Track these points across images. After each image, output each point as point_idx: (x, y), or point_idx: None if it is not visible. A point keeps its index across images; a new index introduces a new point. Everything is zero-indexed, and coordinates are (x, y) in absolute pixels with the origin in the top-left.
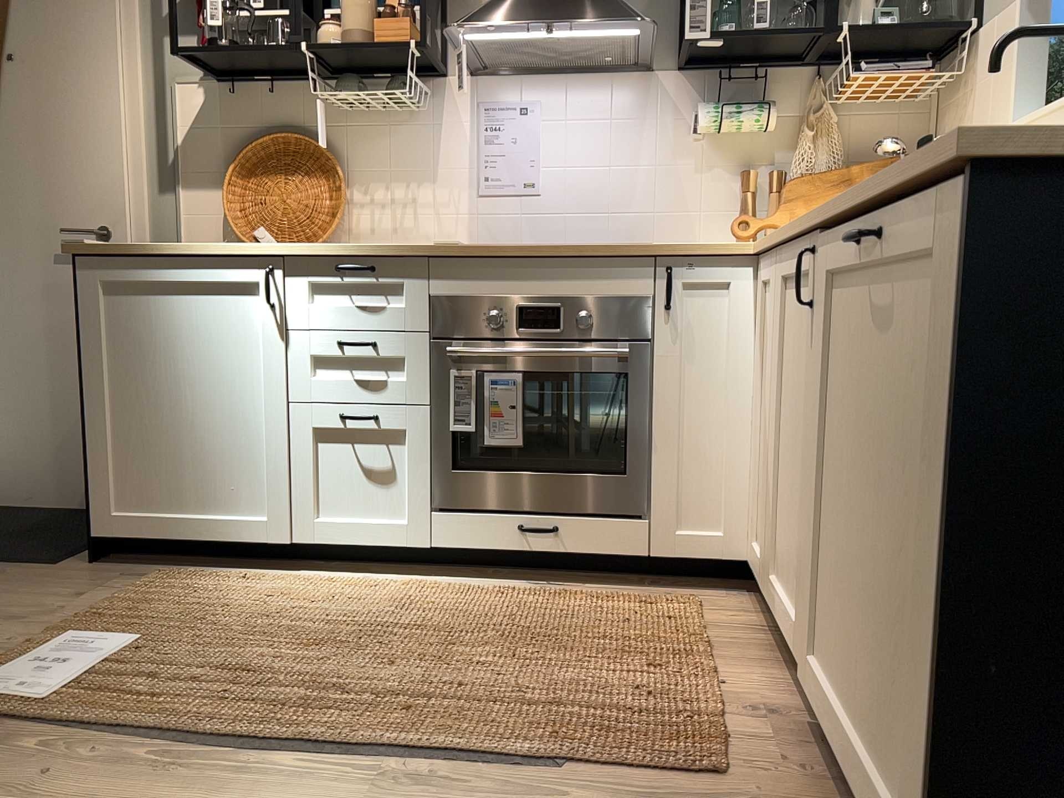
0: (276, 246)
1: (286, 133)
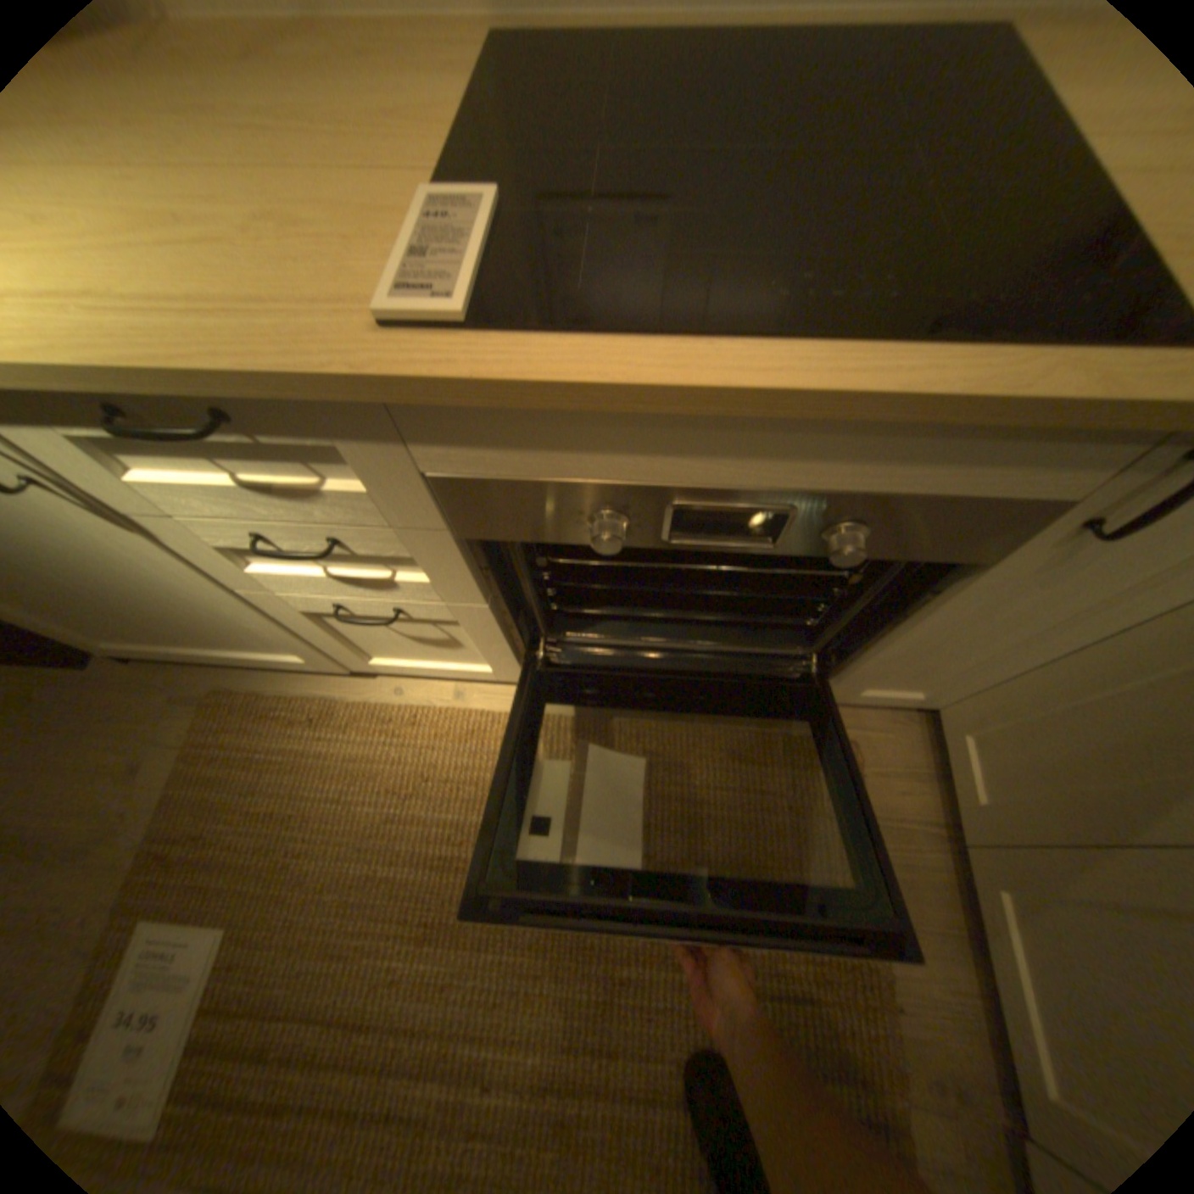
0: None
1: None
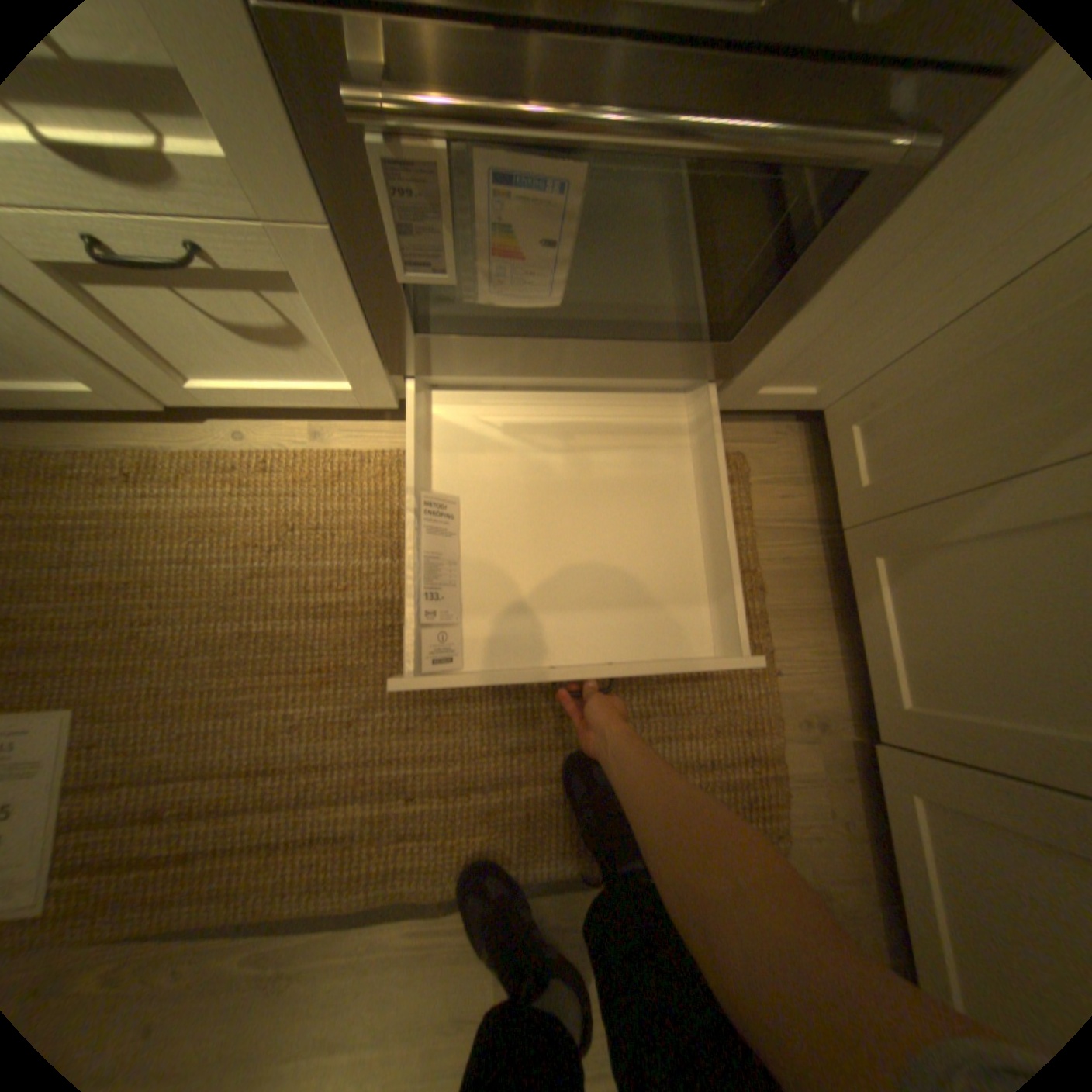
0: None
1: None
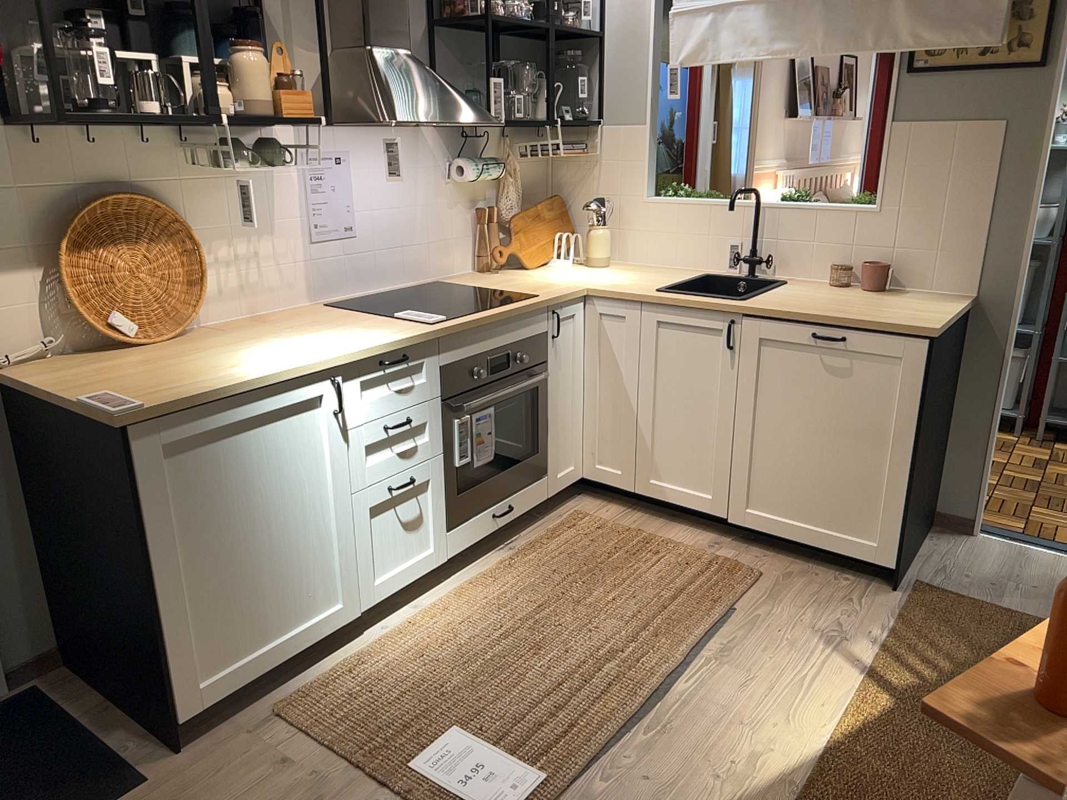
0: (337, 356)
1: (128, 196)
